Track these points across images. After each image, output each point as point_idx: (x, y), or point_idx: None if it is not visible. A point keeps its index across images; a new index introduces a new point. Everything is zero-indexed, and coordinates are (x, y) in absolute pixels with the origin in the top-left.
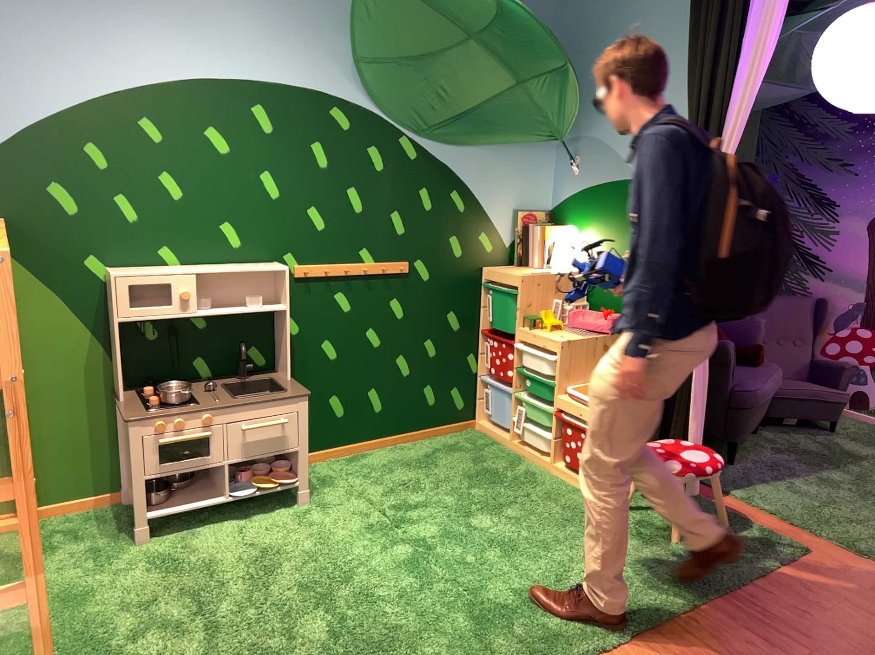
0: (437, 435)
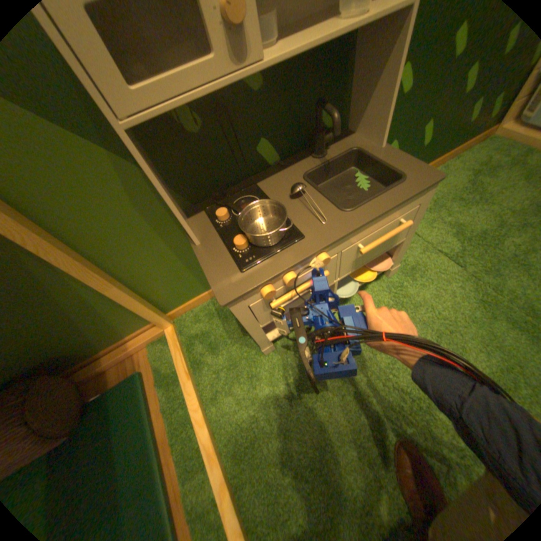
0: (464, 152)
